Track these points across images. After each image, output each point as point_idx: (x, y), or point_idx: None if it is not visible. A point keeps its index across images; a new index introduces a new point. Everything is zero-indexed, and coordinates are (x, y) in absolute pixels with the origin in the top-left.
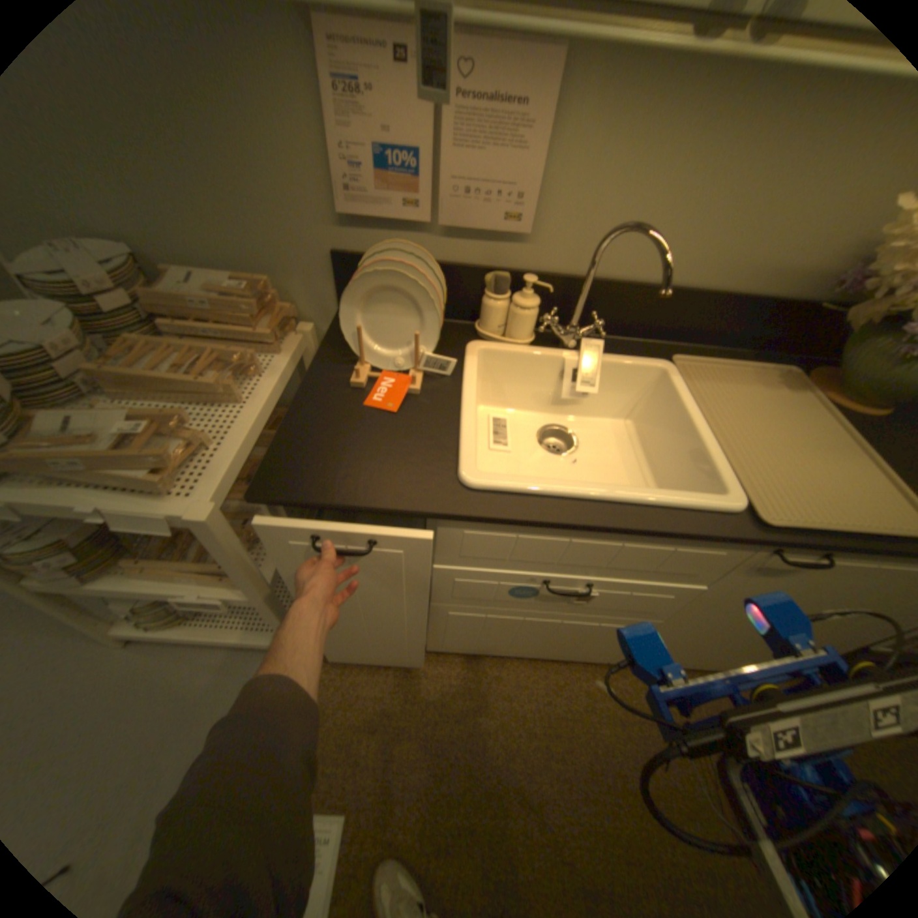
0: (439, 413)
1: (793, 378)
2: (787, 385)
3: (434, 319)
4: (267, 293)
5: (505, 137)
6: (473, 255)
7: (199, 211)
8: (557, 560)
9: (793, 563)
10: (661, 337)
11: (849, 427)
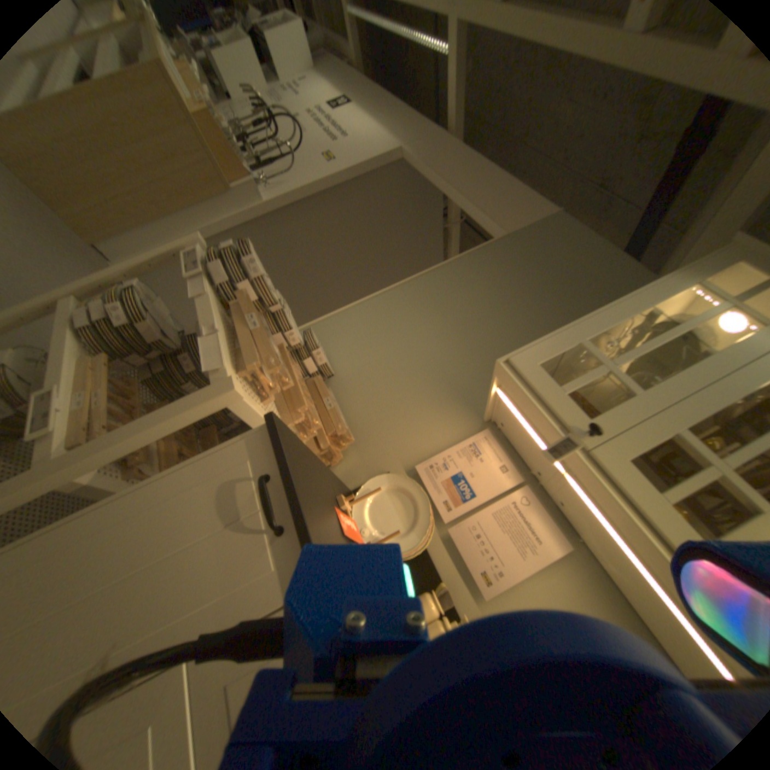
0: None
1: None
2: None
3: (408, 551)
4: (346, 447)
5: (519, 546)
6: (445, 572)
7: (372, 408)
8: None
9: None
10: None
11: None
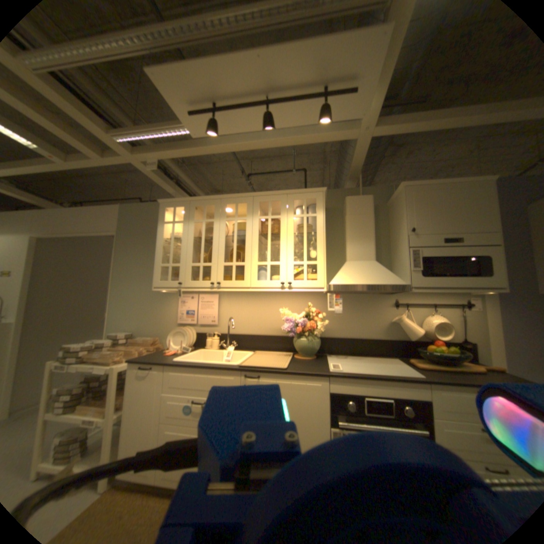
0: (180, 355)
1: (288, 355)
2: (284, 355)
3: (189, 339)
4: (158, 341)
5: (210, 307)
6: (207, 330)
7: (151, 325)
8: (193, 385)
9: (246, 376)
10: (257, 349)
11: (291, 360)
